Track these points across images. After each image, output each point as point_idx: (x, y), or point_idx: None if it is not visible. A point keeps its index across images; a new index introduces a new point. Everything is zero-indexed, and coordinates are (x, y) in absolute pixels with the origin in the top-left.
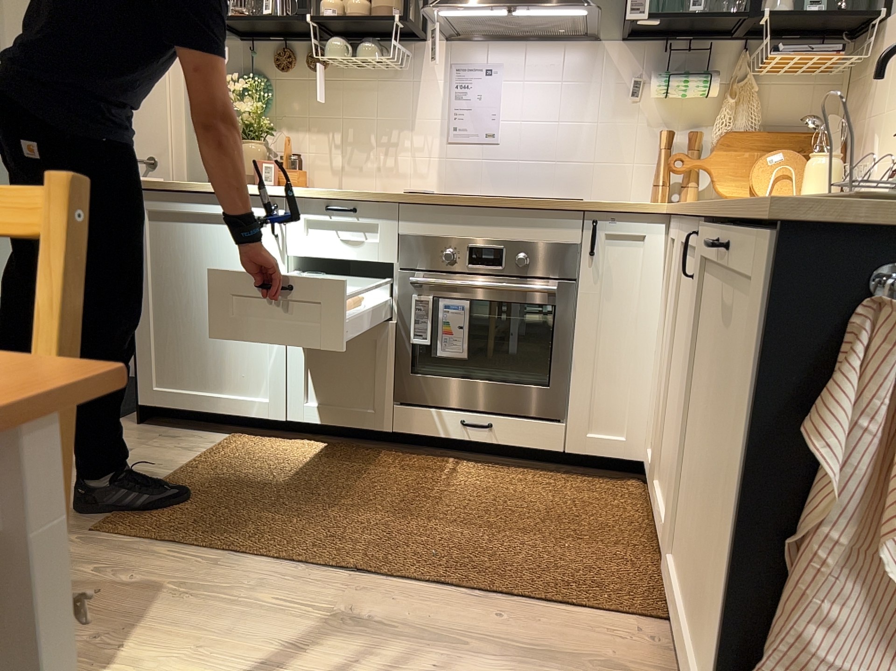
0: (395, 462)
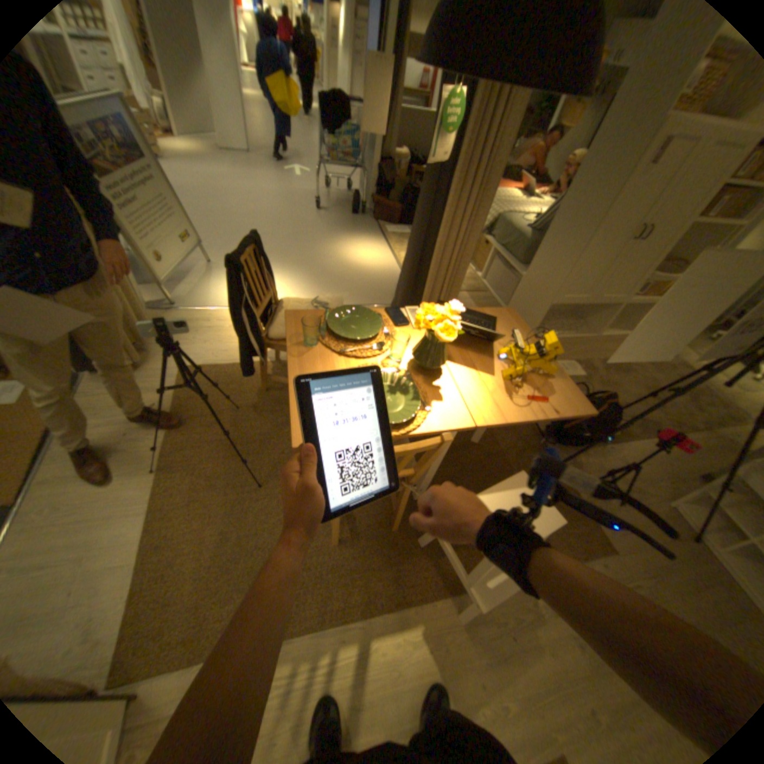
0: None
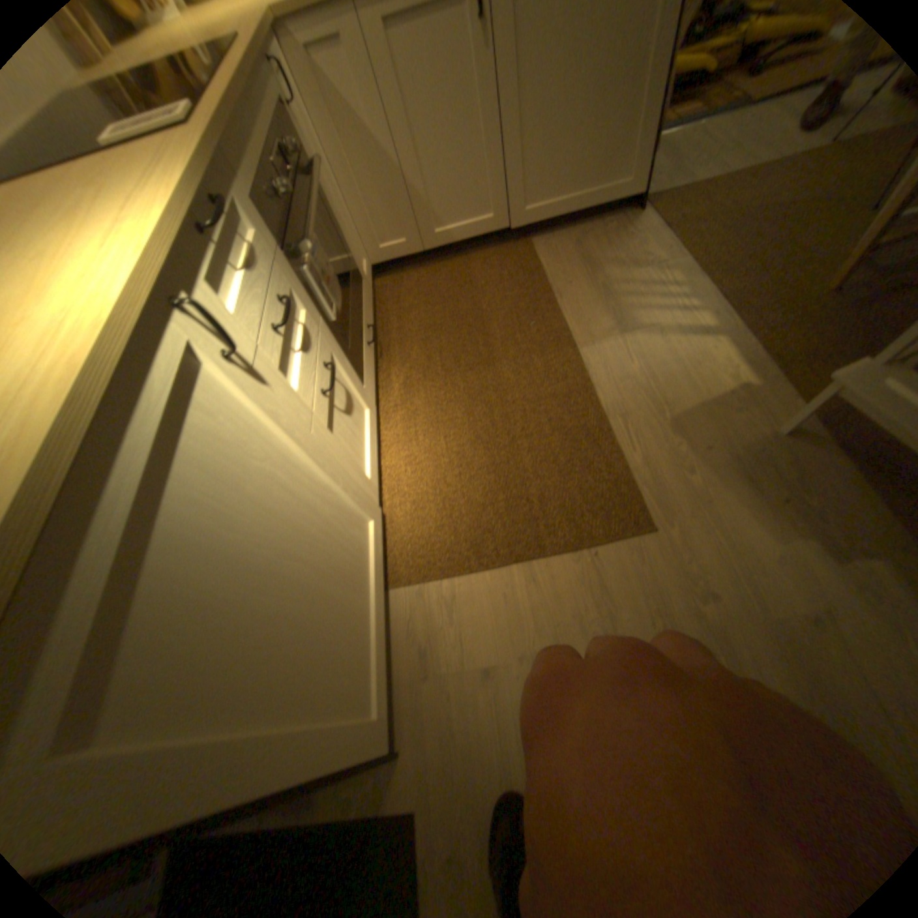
0: (399, 411)
